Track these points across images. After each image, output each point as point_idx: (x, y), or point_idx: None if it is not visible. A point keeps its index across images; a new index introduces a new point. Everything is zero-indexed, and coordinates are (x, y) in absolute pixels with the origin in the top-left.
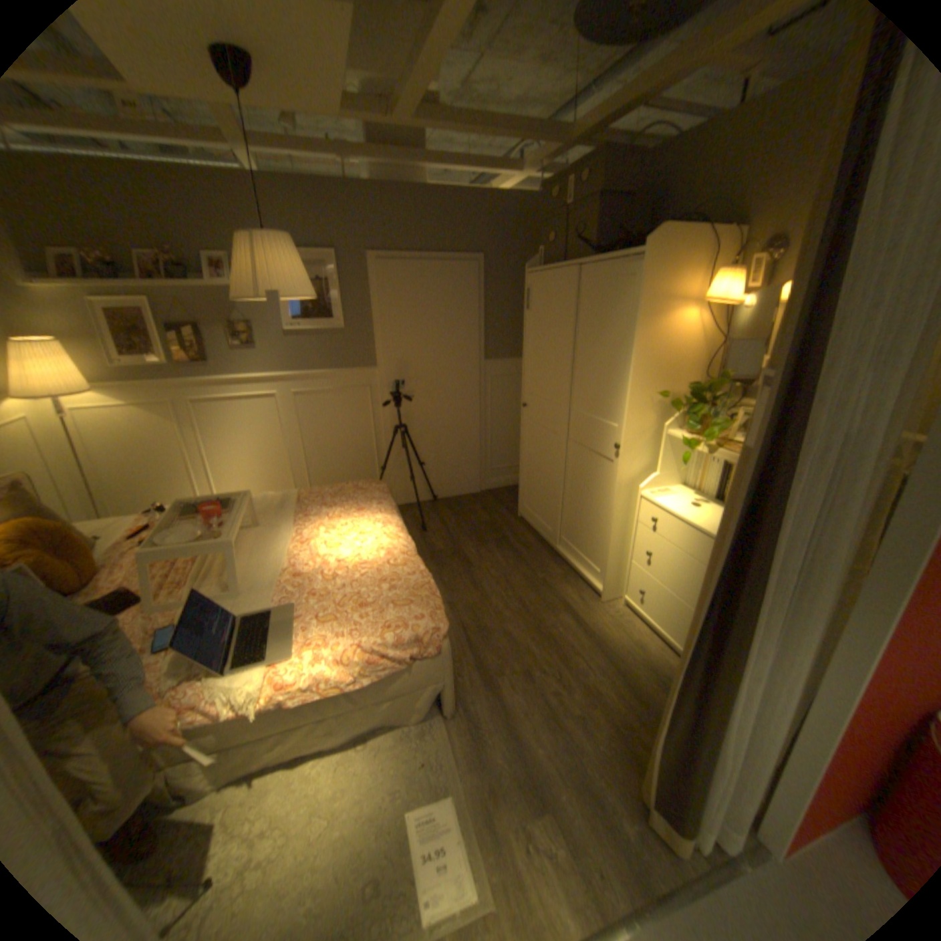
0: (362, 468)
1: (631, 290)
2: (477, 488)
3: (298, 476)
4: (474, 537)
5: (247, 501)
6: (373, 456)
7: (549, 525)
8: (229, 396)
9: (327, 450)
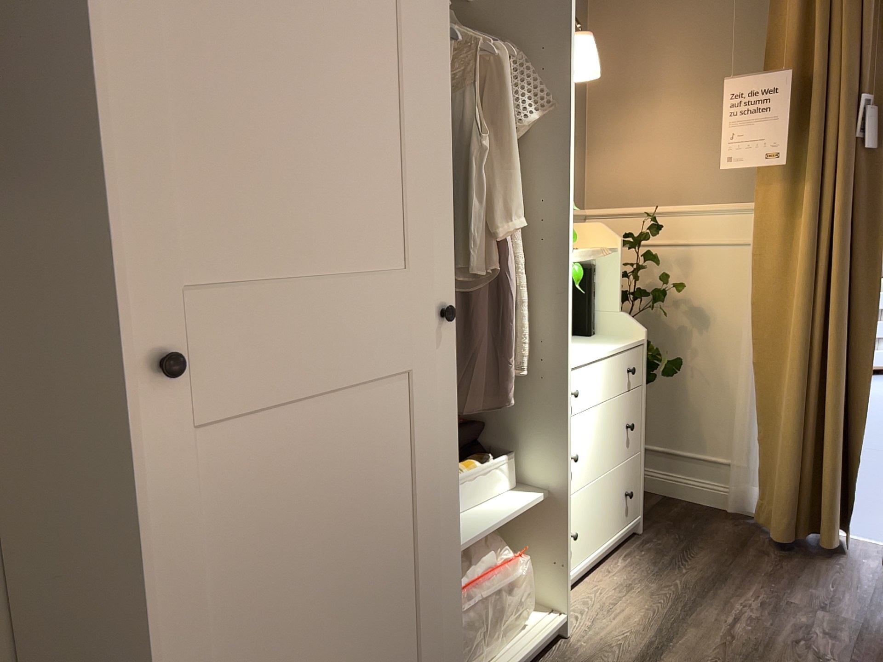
0: None
1: None
2: None
3: None
4: None
5: None
6: None
7: None
8: None
9: None
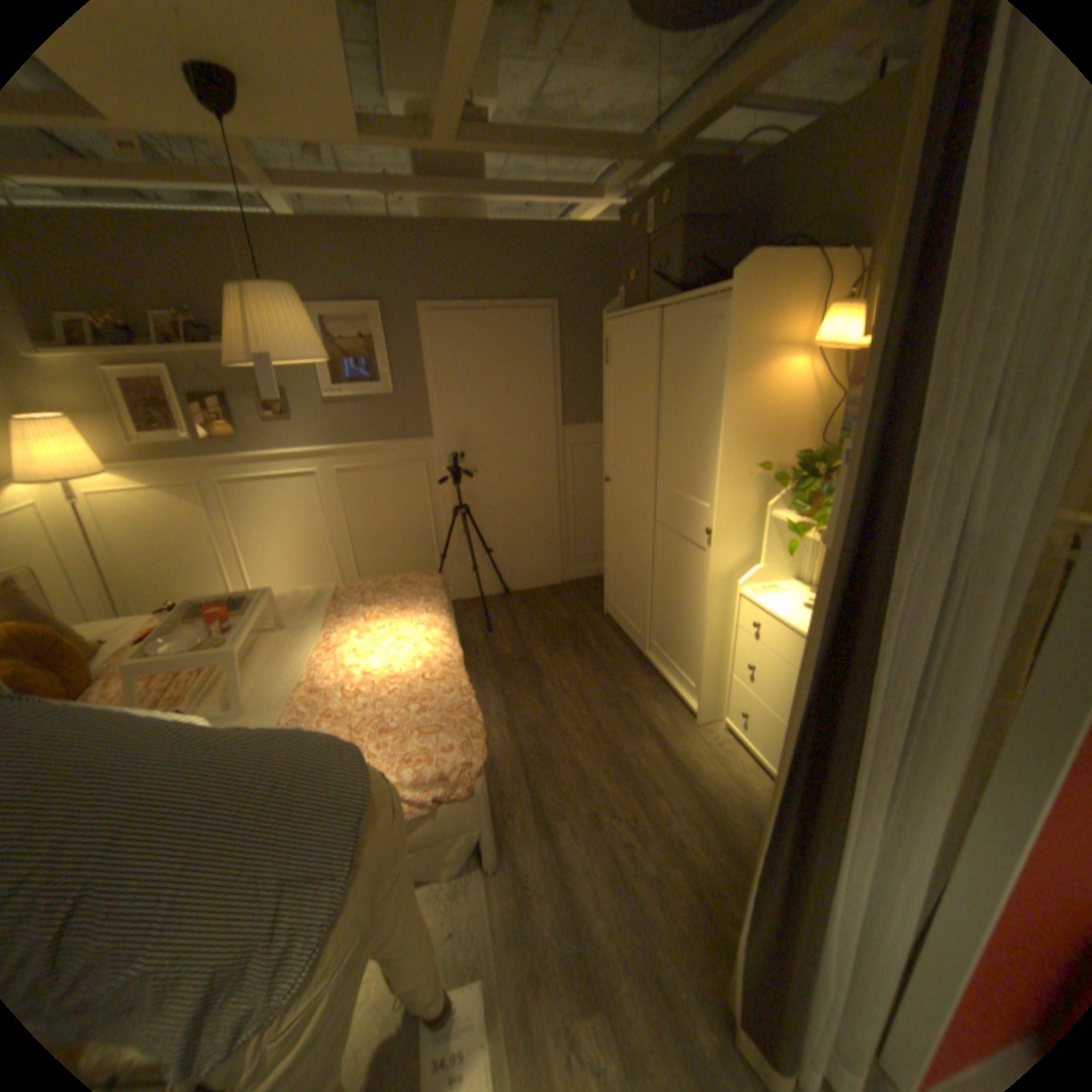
0: (419, 556)
1: (719, 336)
2: (558, 579)
3: (344, 567)
4: (549, 640)
5: (268, 599)
6: (432, 541)
7: (638, 626)
8: (262, 475)
9: (378, 535)
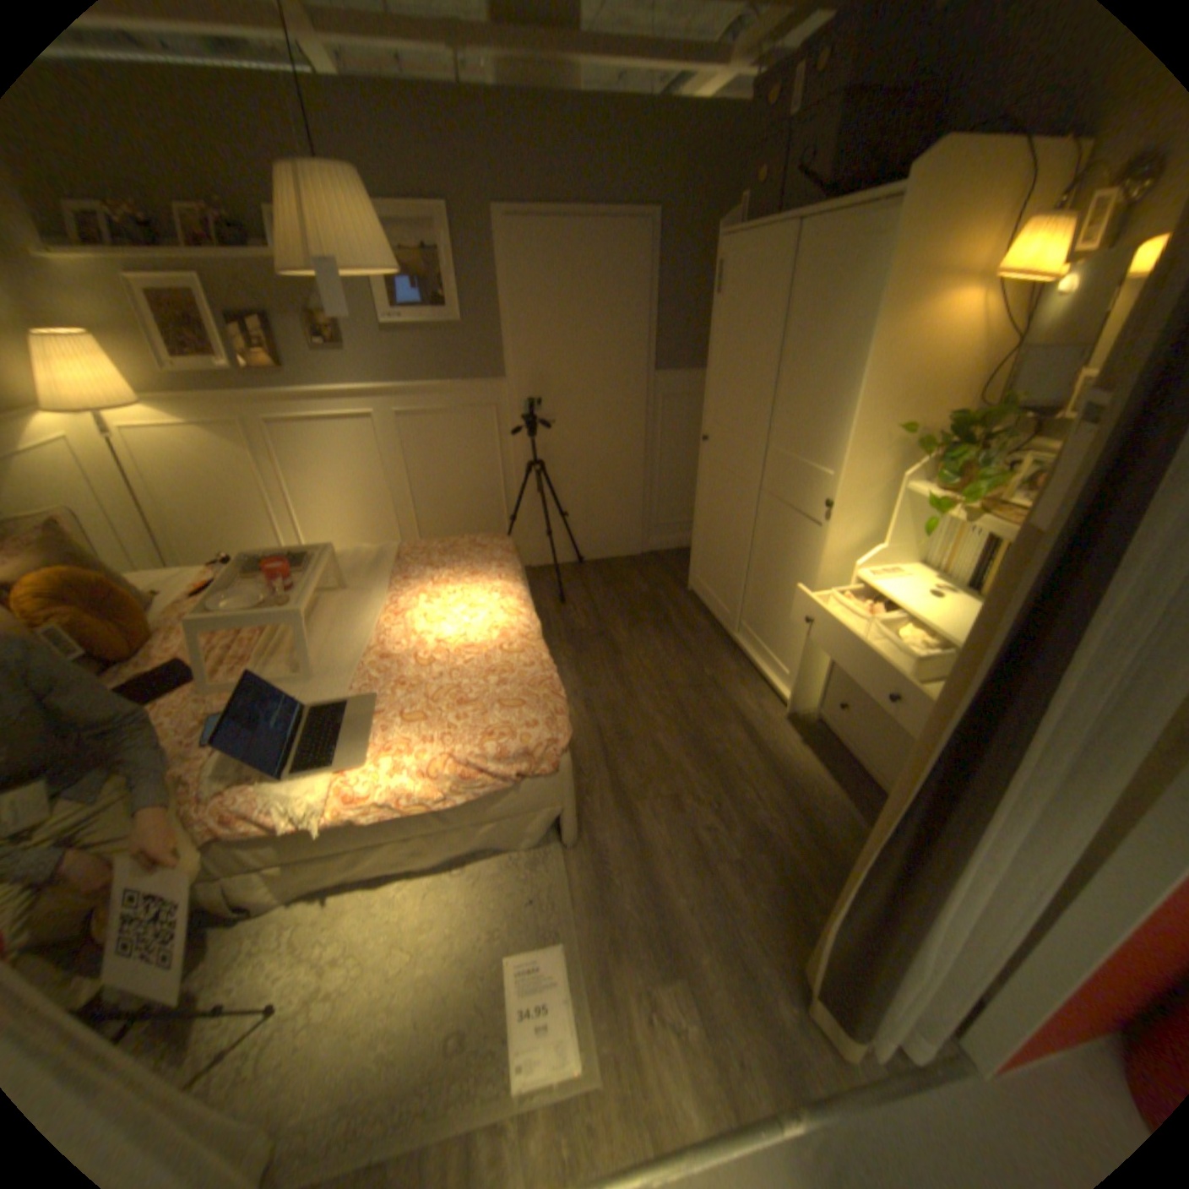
0: (485, 517)
1: (876, 258)
2: (637, 550)
3: (404, 525)
4: (627, 616)
5: (329, 556)
6: (500, 501)
7: (727, 605)
8: (312, 415)
9: (441, 491)
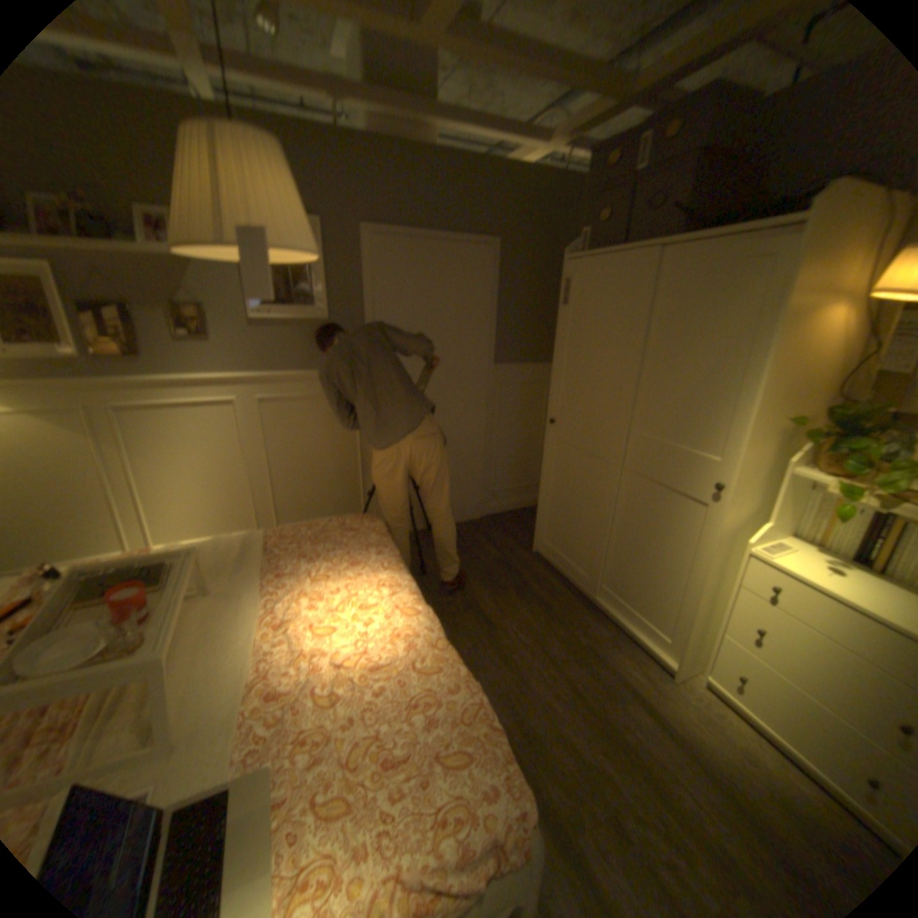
0: (342, 491)
1: (763, 277)
2: (477, 513)
3: (261, 503)
4: (488, 582)
5: (191, 560)
6: (357, 476)
7: (585, 570)
8: (169, 400)
9: (300, 470)
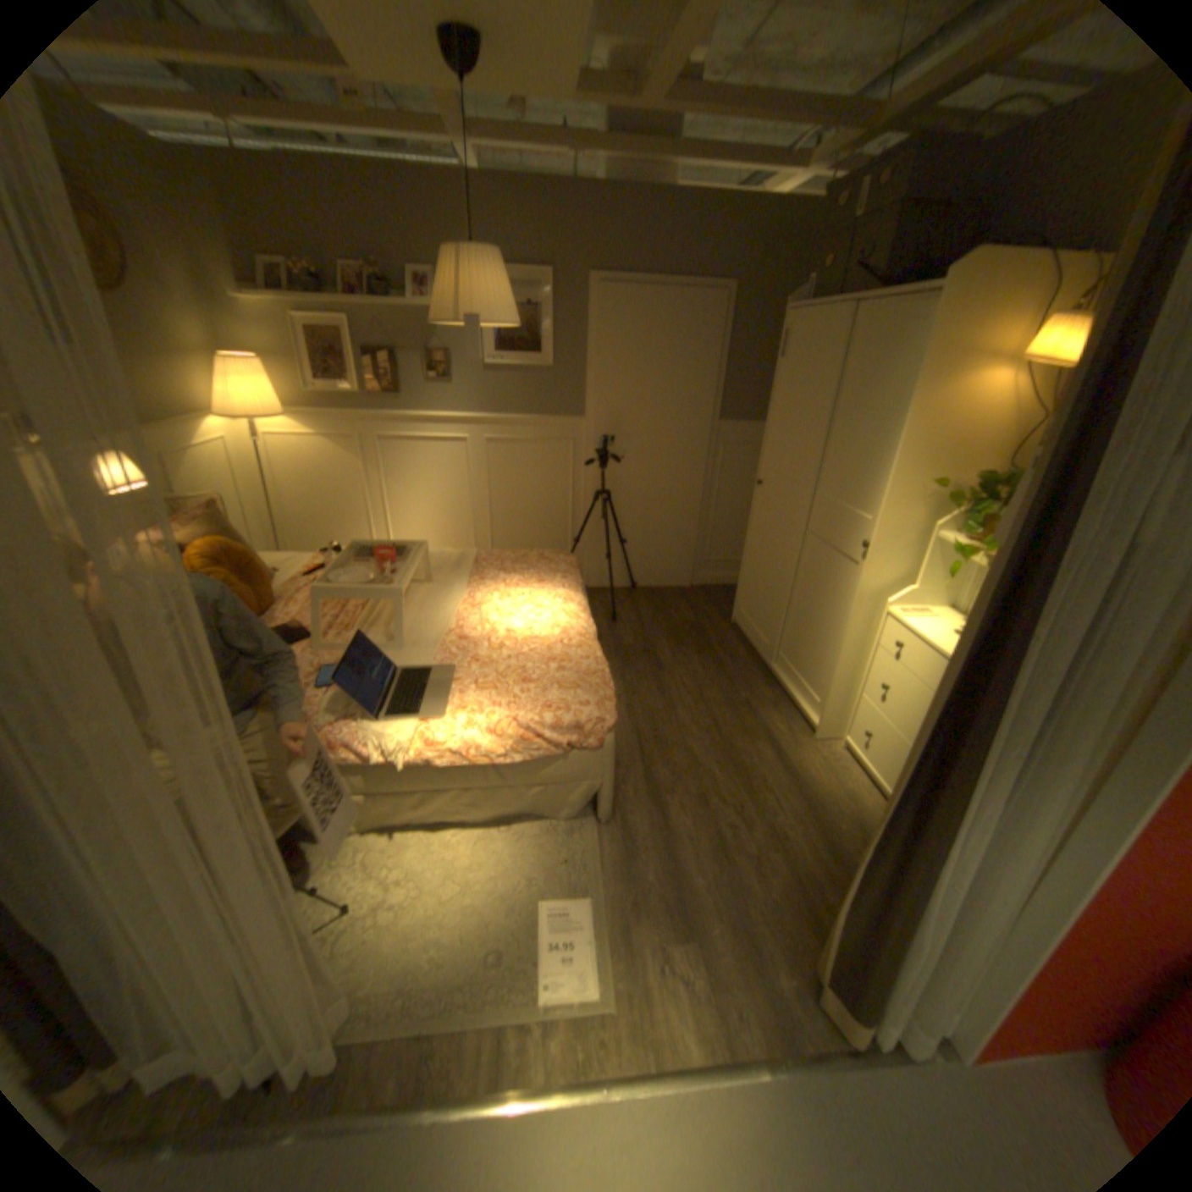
0: (551, 537)
1: (918, 339)
2: (686, 582)
3: (479, 537)
4: (671, 638)
5: (422, 552)
6: (566, 524)
7: (767, 637)
8: (416, 436)
9: (515, 511)
